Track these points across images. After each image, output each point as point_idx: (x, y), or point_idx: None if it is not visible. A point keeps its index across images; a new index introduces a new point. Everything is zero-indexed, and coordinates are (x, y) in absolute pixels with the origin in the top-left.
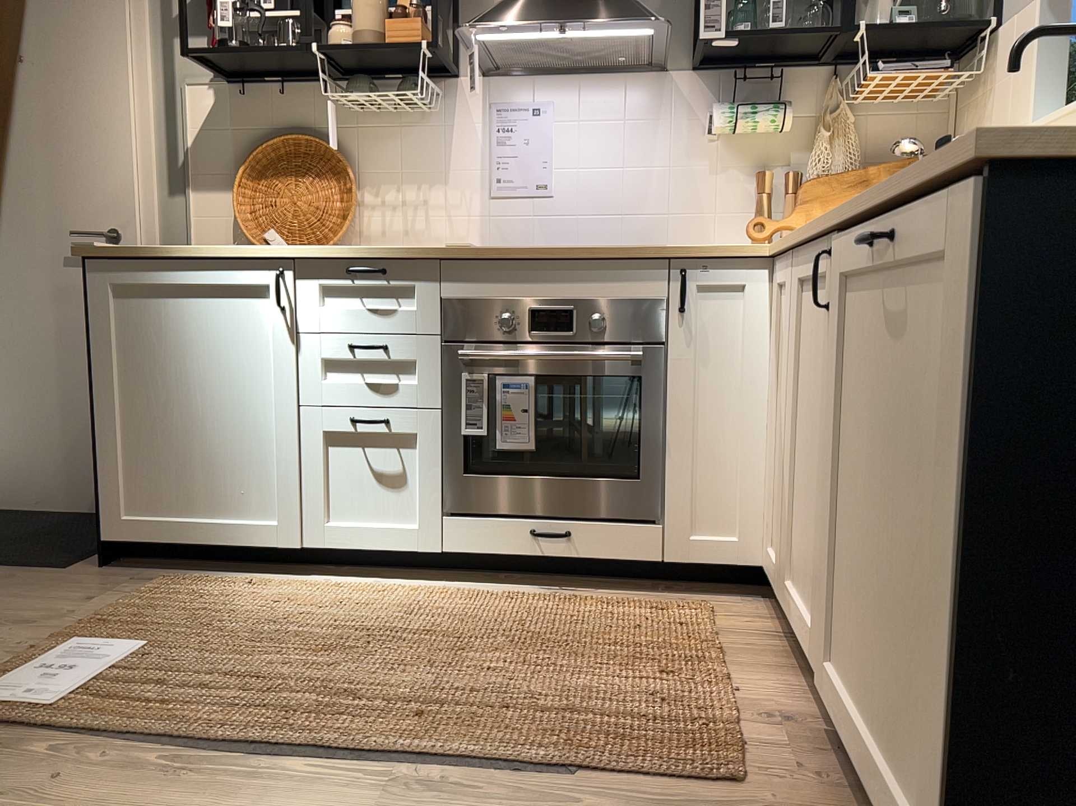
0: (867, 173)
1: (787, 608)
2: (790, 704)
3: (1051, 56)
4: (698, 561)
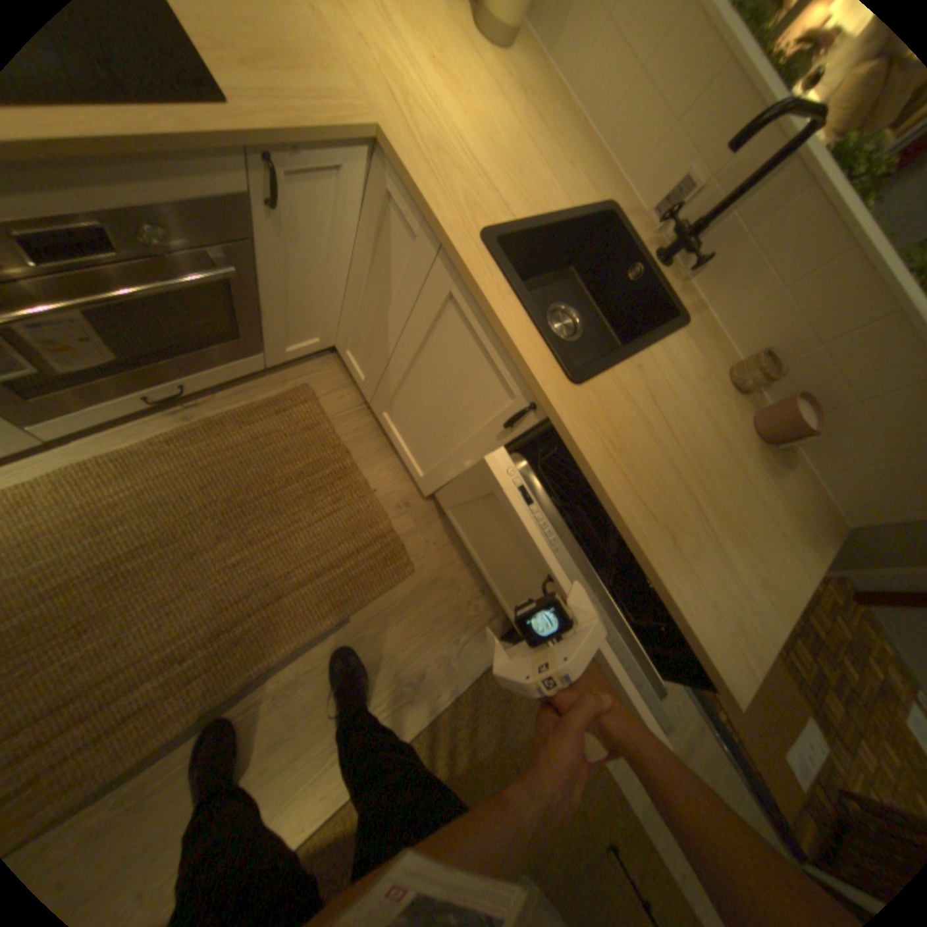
0: None
1: (377, 417)
2: (397, 487)
3: None
4: (290, 359)
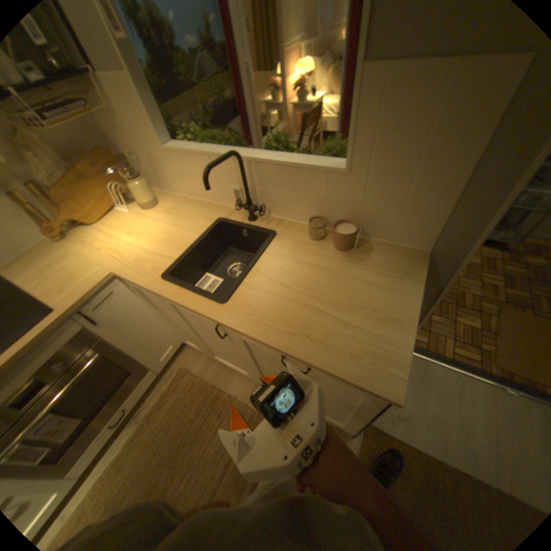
0: (74, 167)
1: (214, 360)
2: (245, 387)
3: (150, 106)
4: (164, 363)
